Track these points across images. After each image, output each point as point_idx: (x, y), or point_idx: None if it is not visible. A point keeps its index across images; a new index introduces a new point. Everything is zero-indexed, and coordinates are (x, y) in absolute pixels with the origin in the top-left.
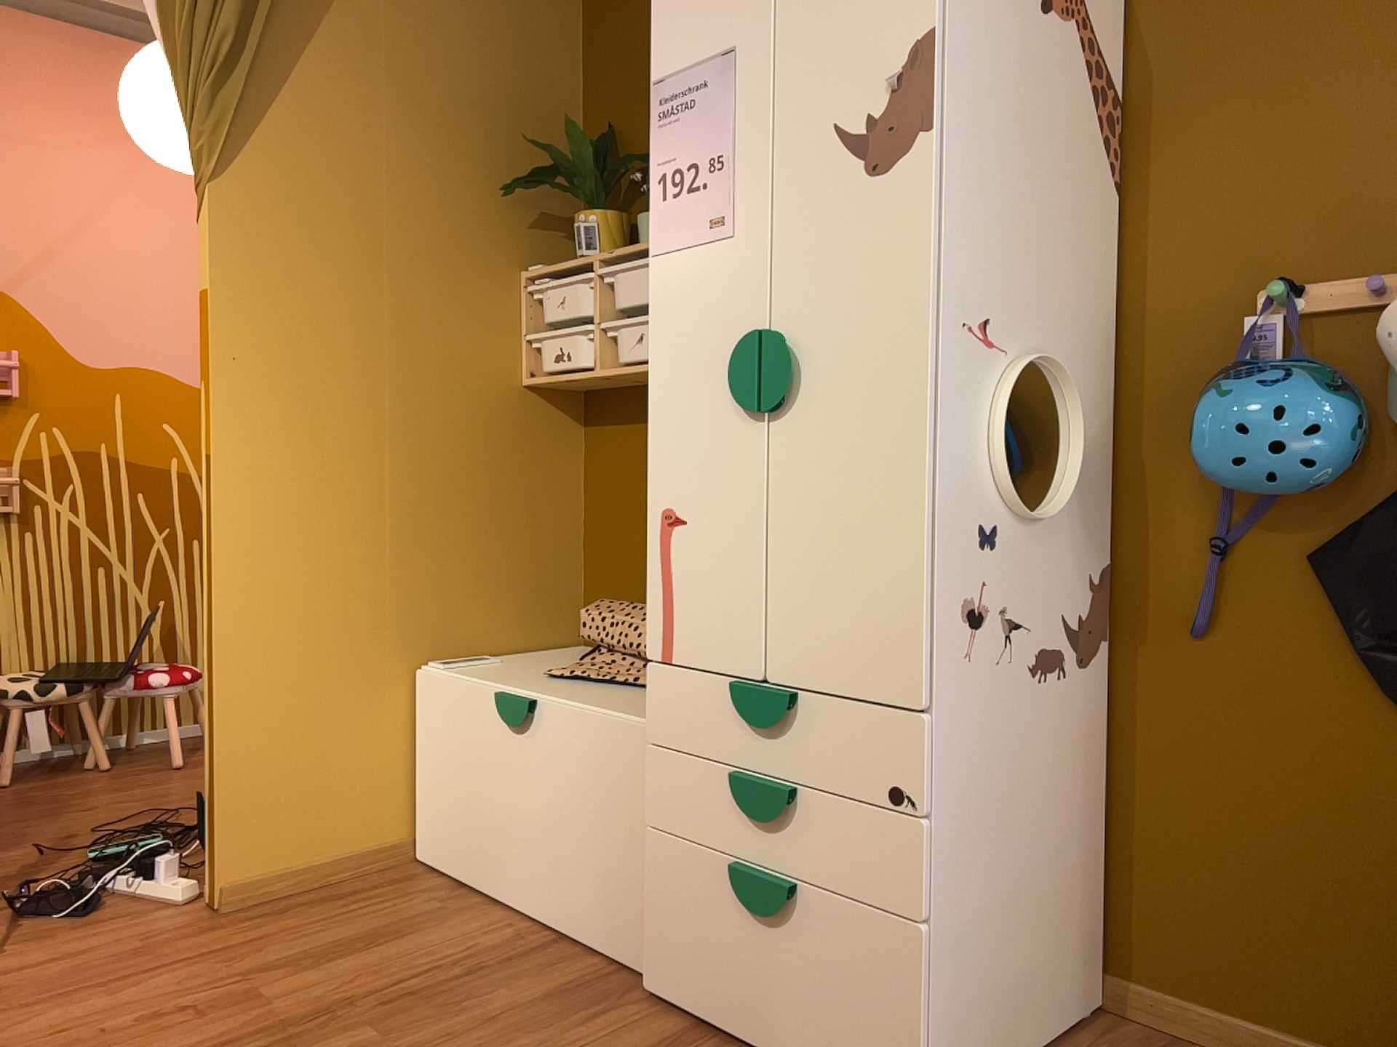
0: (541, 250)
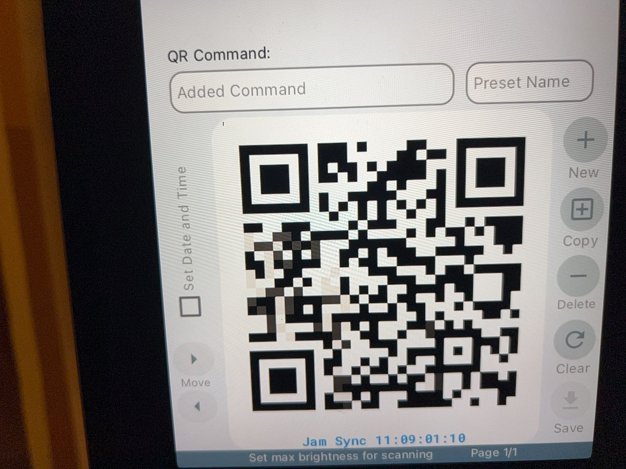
0: None
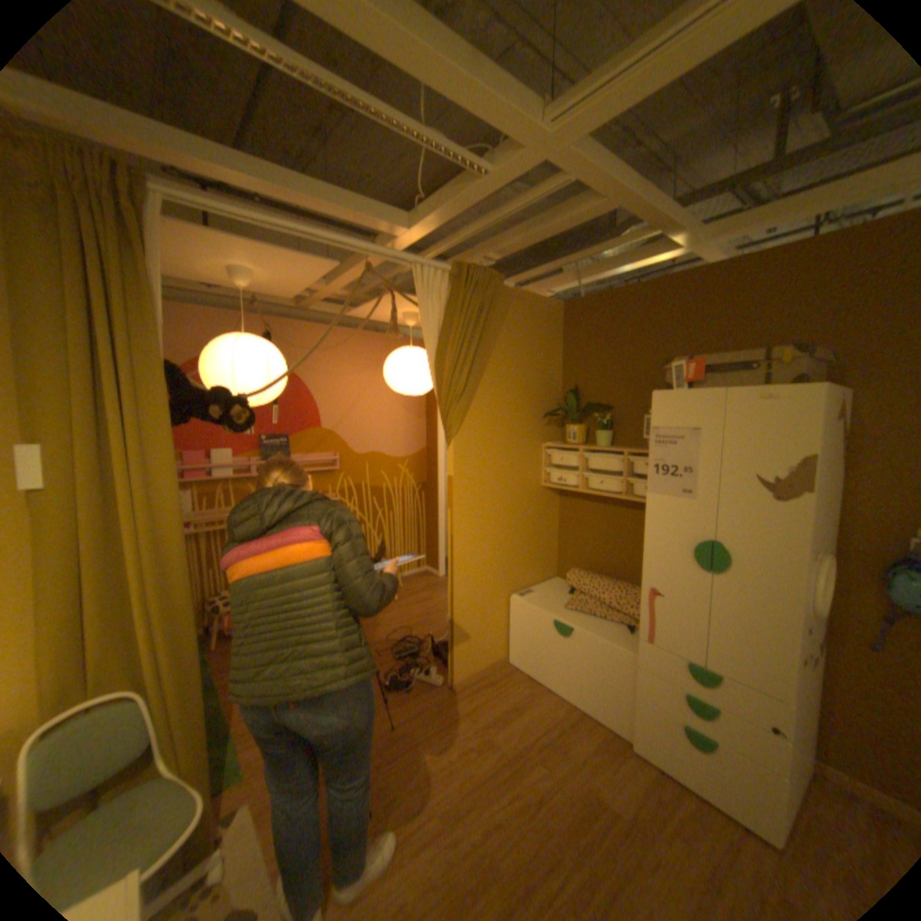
0: (547, 433)
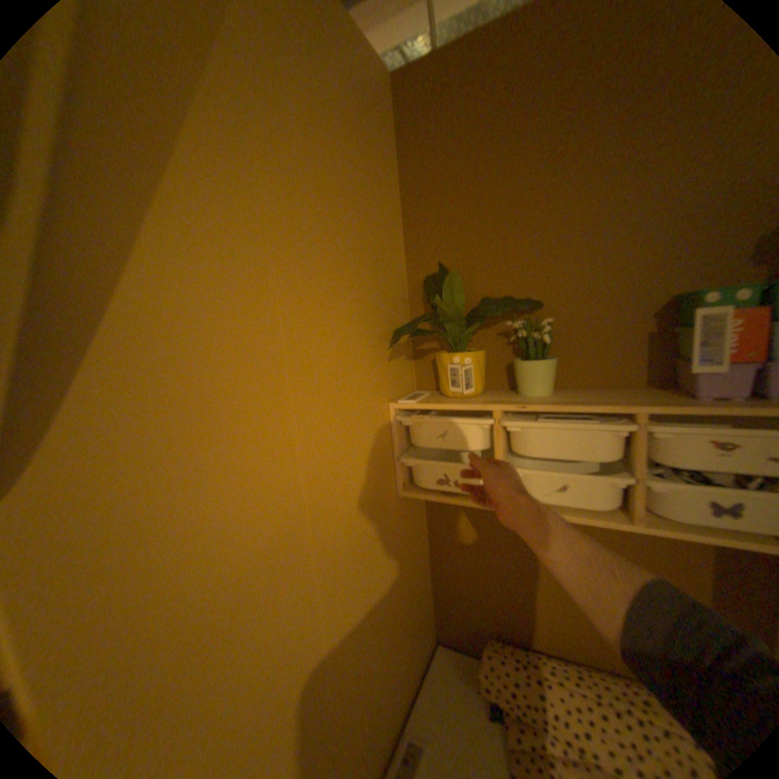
0: (395, 375)
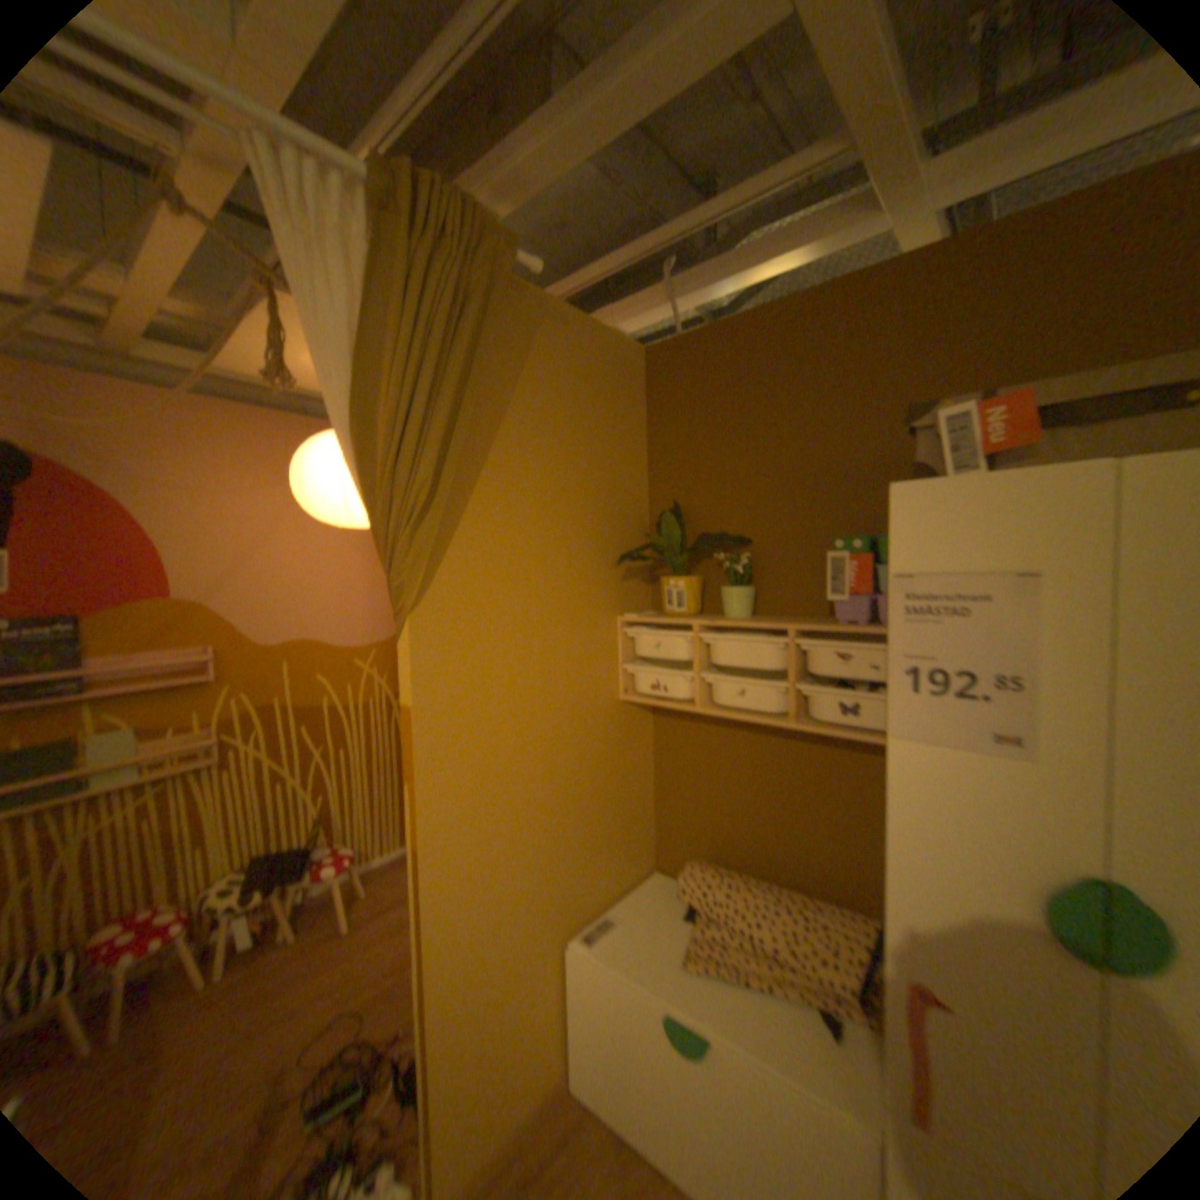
0: (626, 594)
